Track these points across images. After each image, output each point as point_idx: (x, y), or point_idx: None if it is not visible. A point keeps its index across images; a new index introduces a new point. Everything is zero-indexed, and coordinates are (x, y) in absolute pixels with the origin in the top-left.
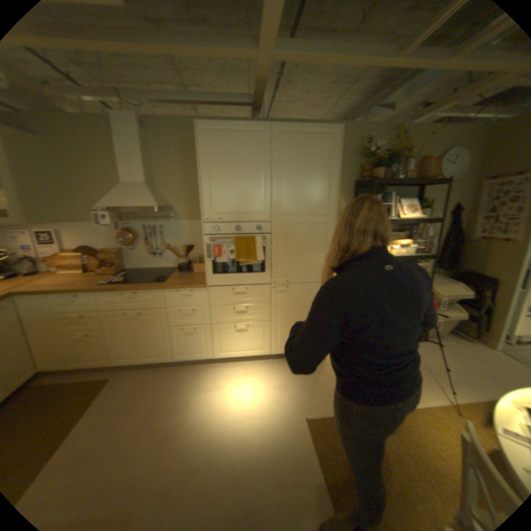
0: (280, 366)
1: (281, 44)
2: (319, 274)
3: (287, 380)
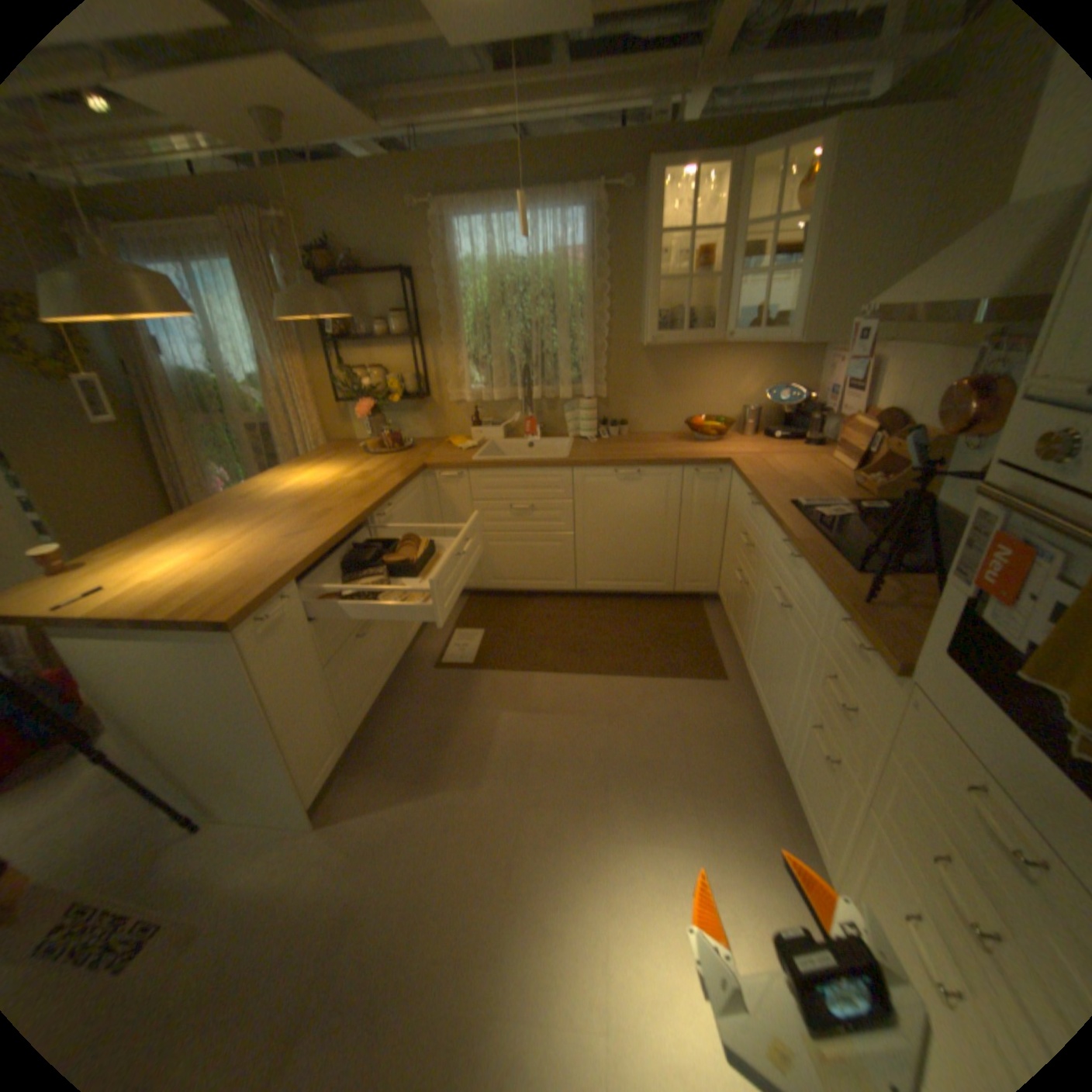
0: None
1: None
2: None
3: None
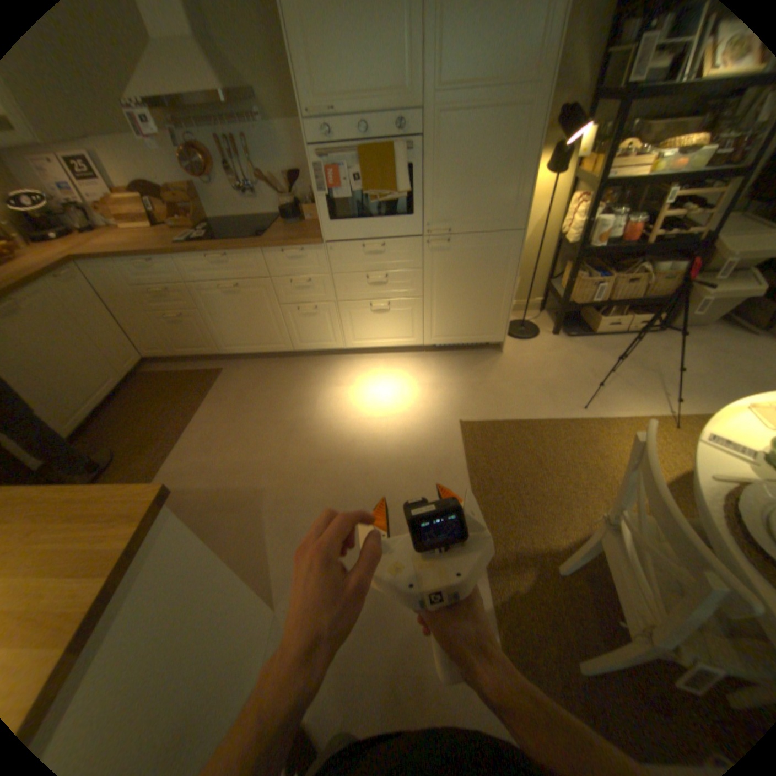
0: (434, 361)
1: None
2: (506, 217)
3: (442, 377)
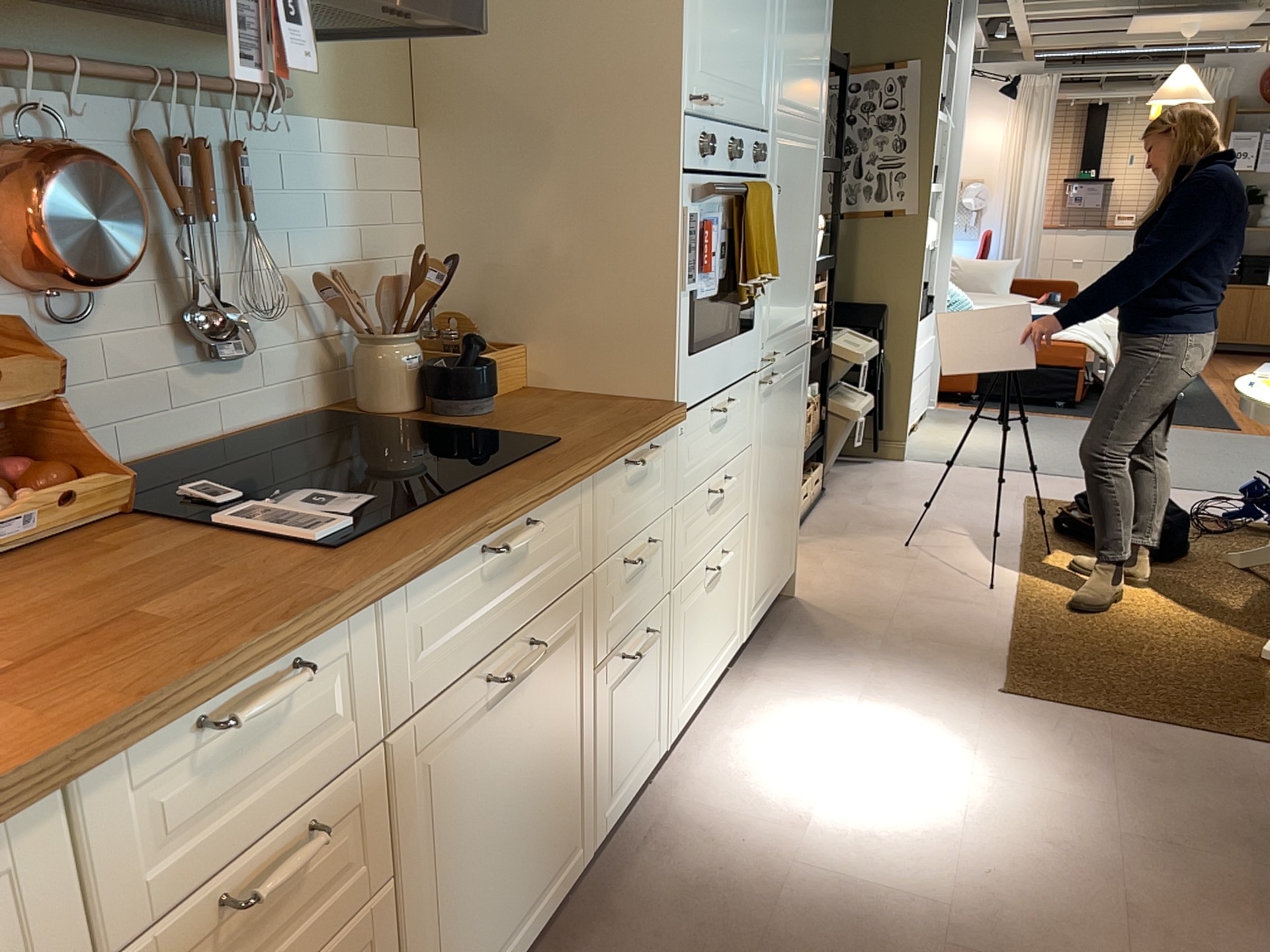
0: (772, 665)
1: None
2: (804, 320)
3: (840, 671)
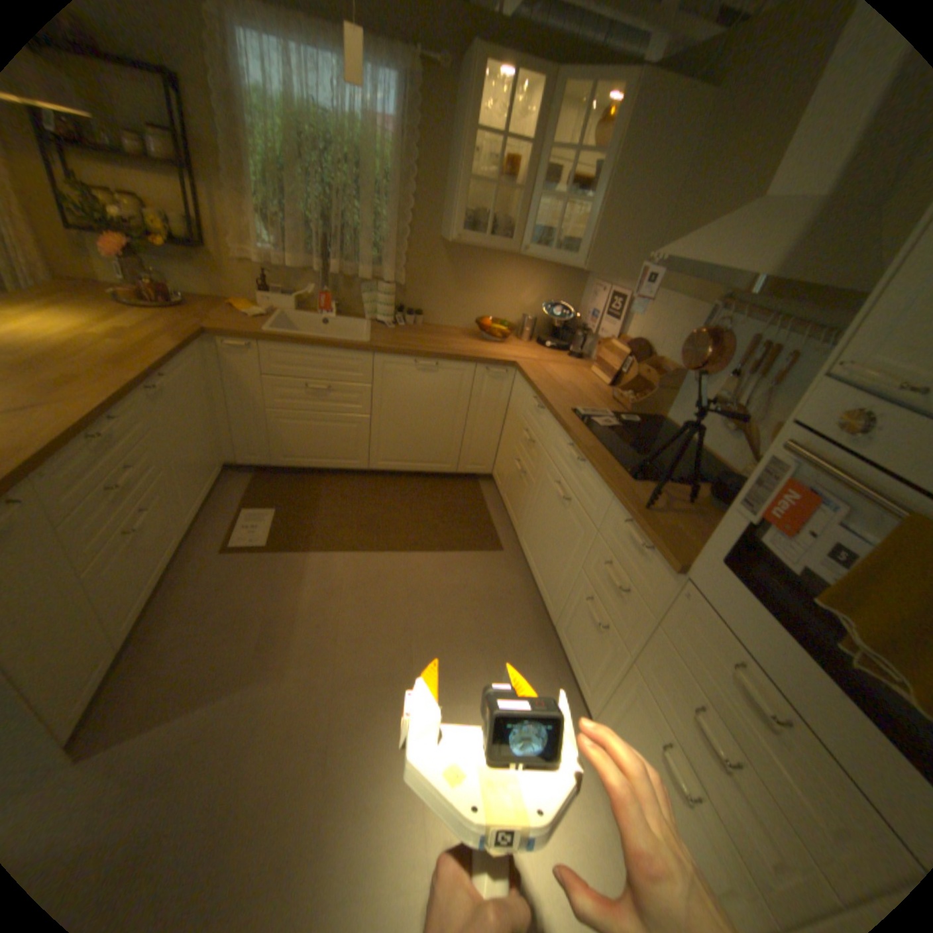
0: None
1: None
2: None
3: None
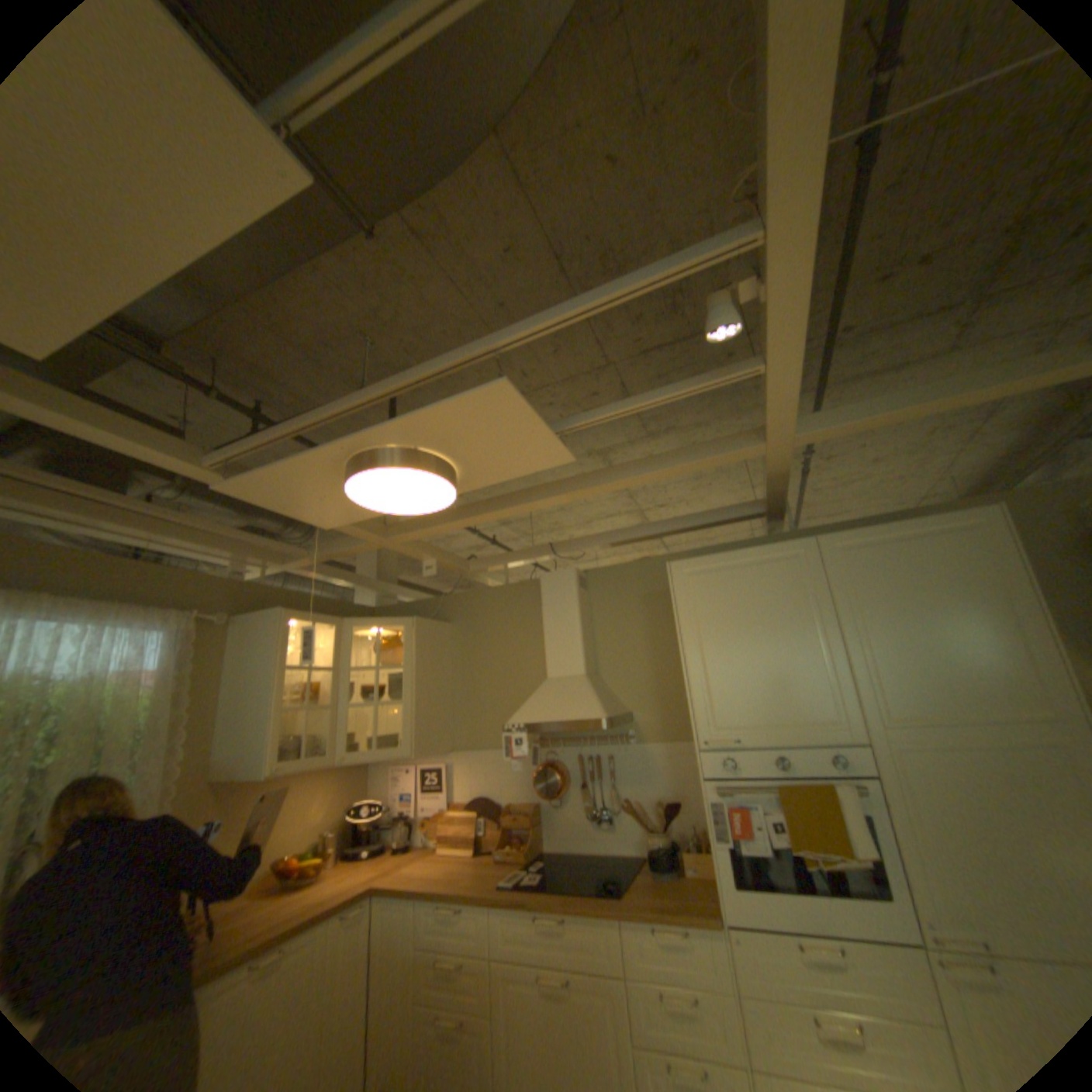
0: None
1: (802, 423)
2: None
3: None
